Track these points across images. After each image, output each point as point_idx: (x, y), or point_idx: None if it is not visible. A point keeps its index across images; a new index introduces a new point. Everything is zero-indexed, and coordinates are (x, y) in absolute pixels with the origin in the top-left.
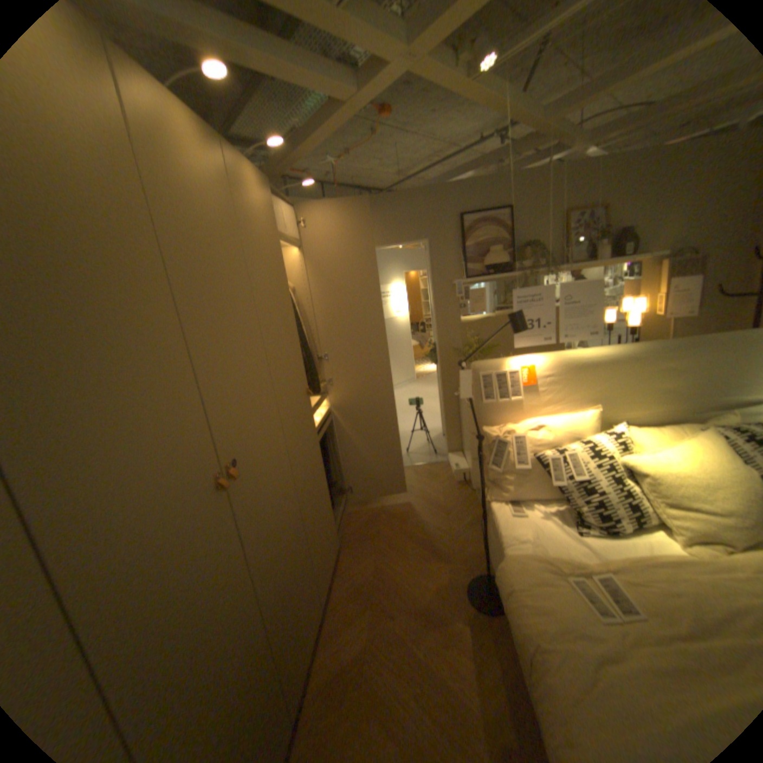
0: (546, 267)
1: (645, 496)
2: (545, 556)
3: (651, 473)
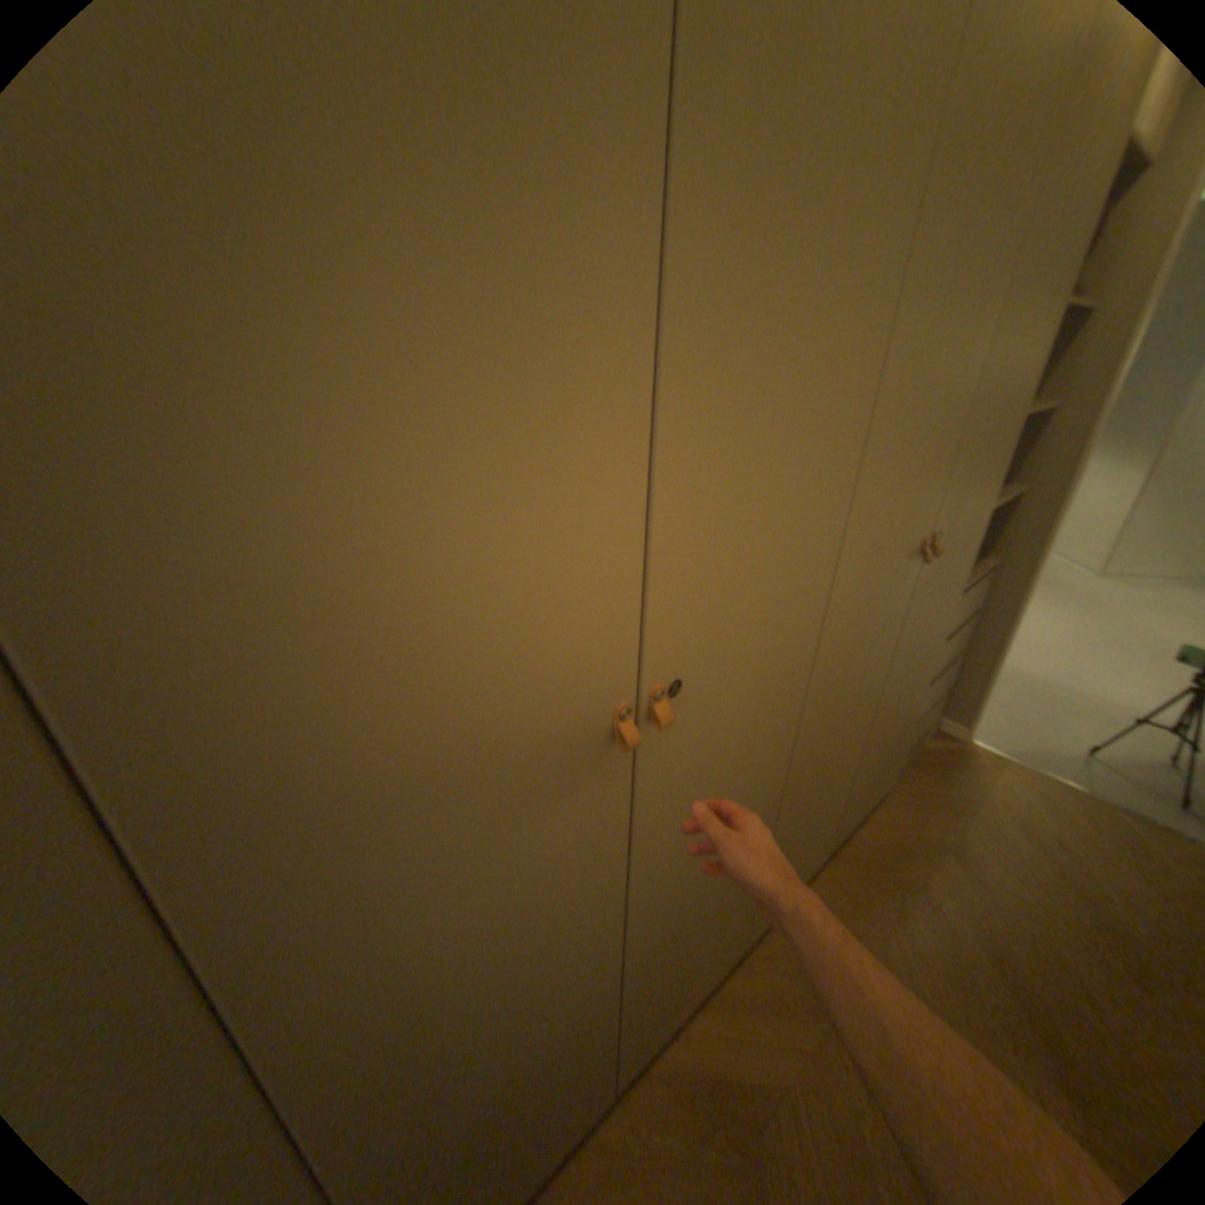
0: None
1: None
2: None
3: None
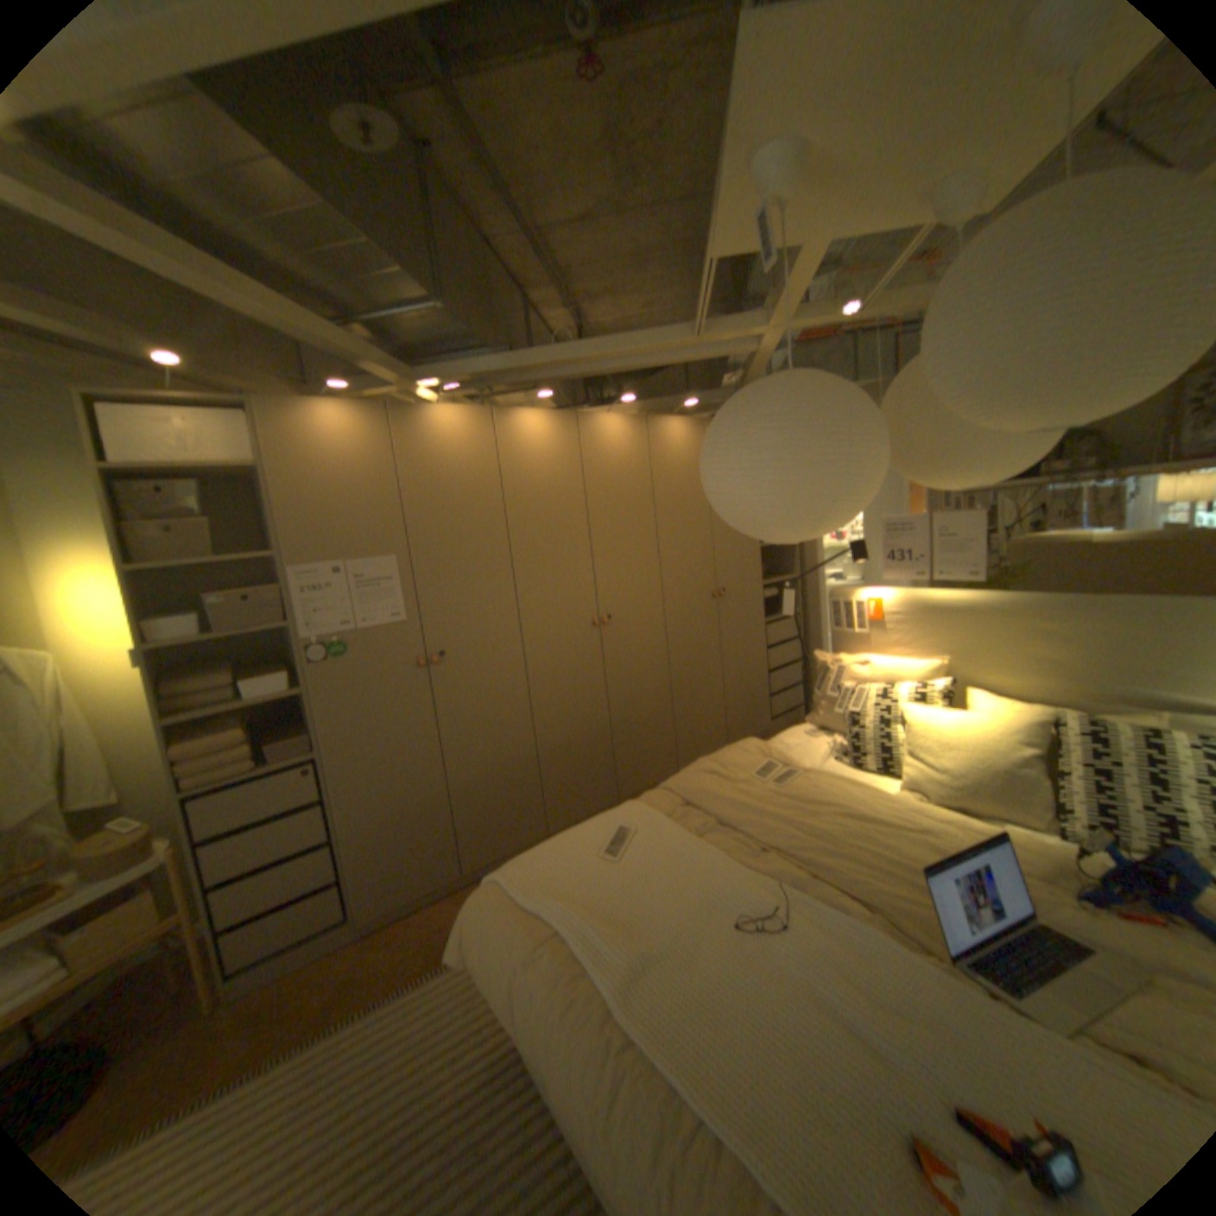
0: (1096, 471)
1: (905, 746)
2: (782, 754)
3: (907, 720)
